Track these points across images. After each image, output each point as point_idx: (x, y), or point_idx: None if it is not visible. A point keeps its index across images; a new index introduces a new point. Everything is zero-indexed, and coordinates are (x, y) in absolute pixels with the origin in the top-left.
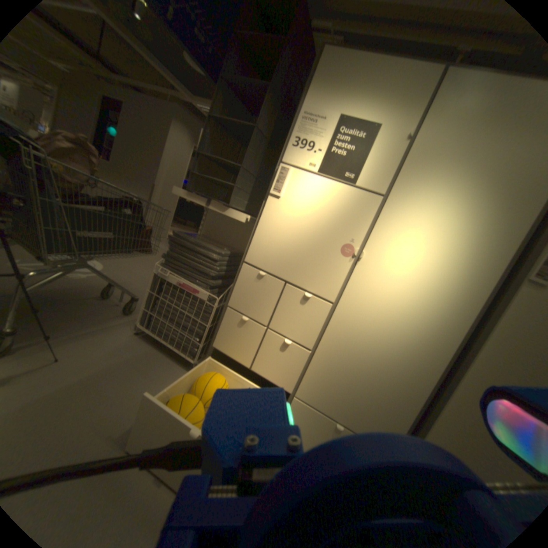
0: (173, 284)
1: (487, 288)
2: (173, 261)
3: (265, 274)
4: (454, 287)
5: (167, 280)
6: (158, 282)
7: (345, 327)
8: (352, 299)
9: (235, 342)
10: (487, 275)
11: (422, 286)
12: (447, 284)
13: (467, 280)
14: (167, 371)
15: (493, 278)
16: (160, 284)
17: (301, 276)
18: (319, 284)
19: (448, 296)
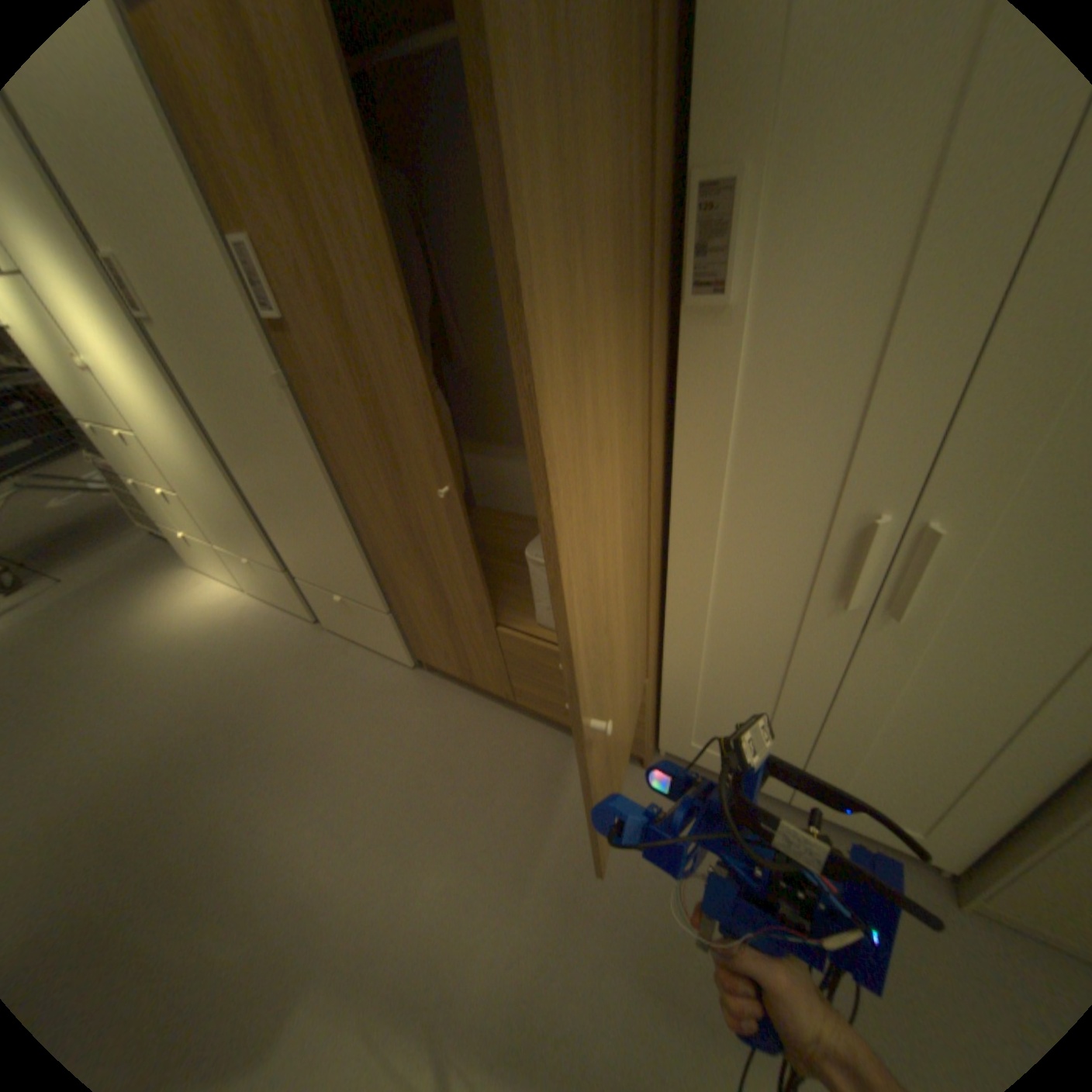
0: (105, 469)
1: (144, 348)
2: (87, 442)
3: (93, 426)
4: (137, 362)
5: (100, 467)
6: (104, 471)
7: (159, 454)
8: (133, 420)
9: (154, 509)
10: (130, 331)
11: (131, 375)
12: (133, 362)
13: (132, 347)
14: (168, 559)
15: (134, 332)
16: (105, 473)
17: (101, 414)
18: (113, 416)
19: (146, 377)
